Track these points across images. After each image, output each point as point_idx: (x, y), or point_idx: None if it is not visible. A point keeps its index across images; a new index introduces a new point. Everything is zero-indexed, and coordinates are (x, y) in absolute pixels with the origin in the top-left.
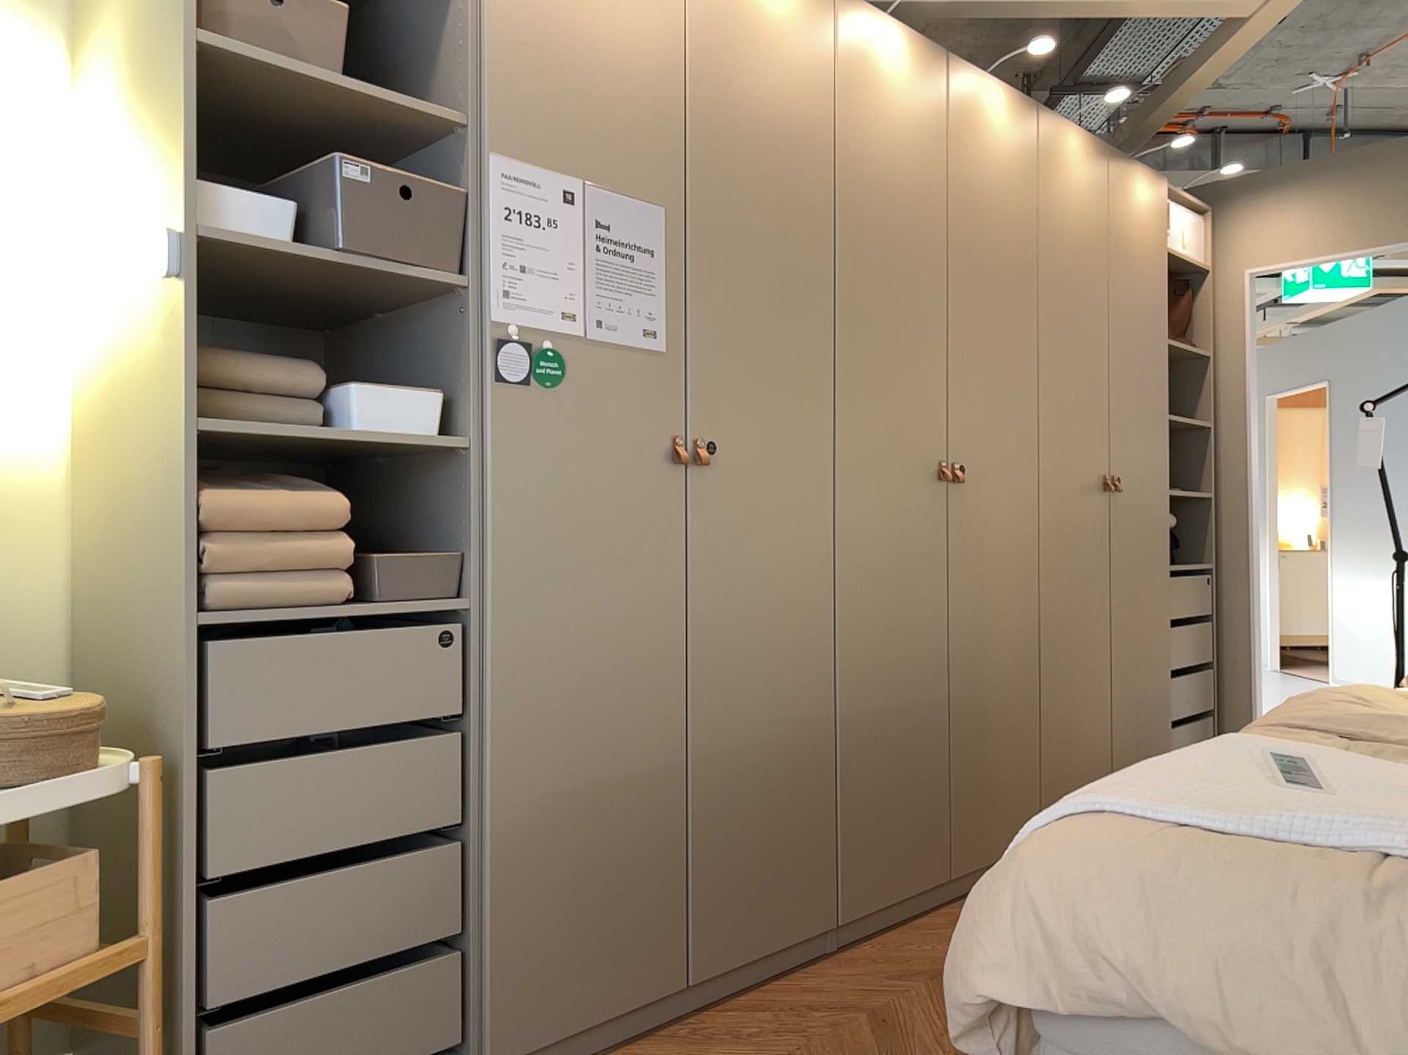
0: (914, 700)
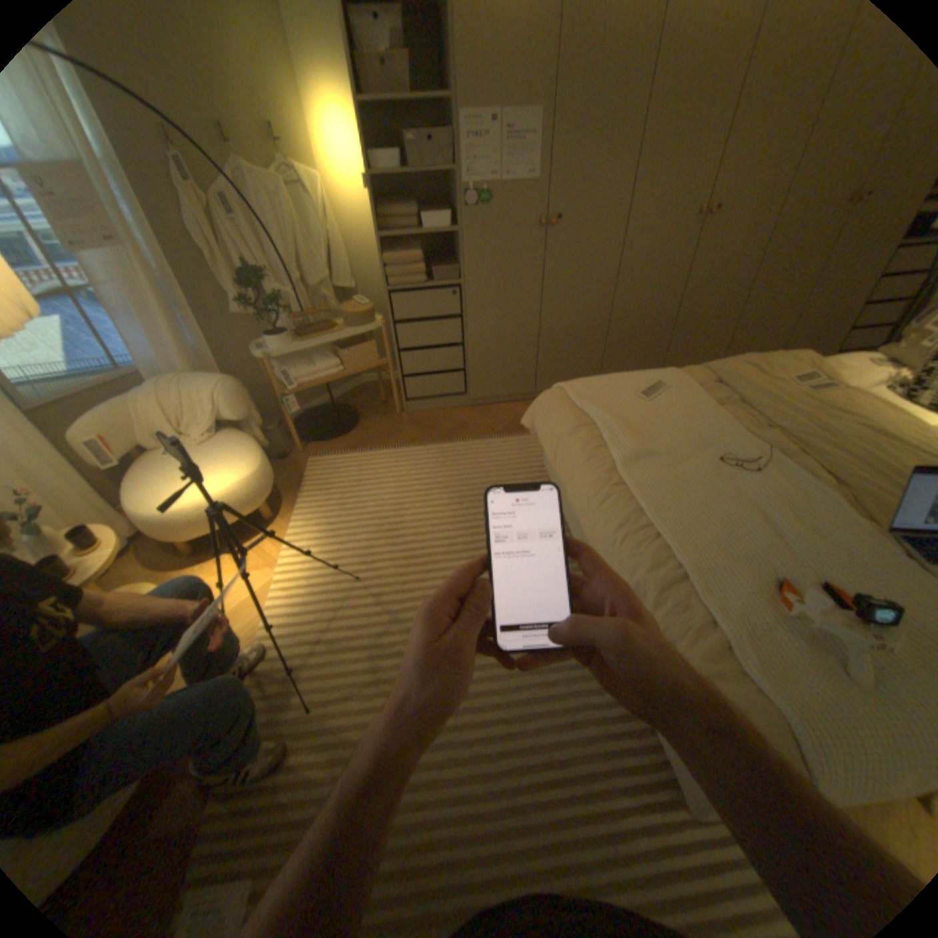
0: (659, 315)
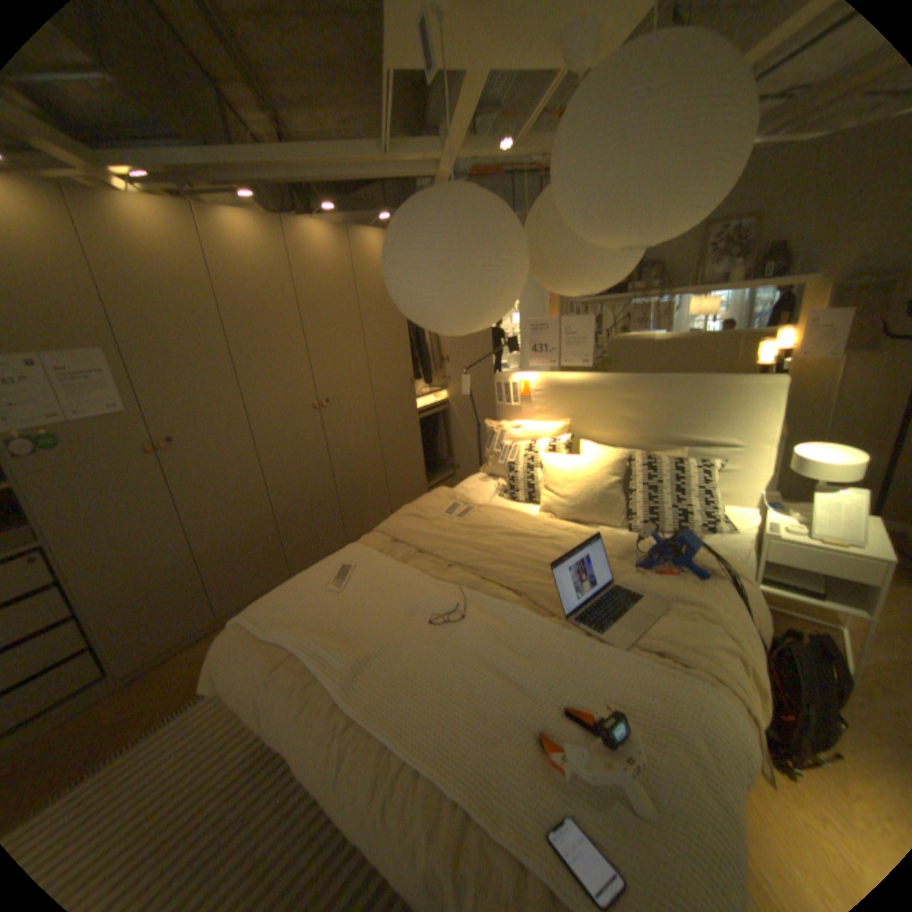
0: (320, 491)
